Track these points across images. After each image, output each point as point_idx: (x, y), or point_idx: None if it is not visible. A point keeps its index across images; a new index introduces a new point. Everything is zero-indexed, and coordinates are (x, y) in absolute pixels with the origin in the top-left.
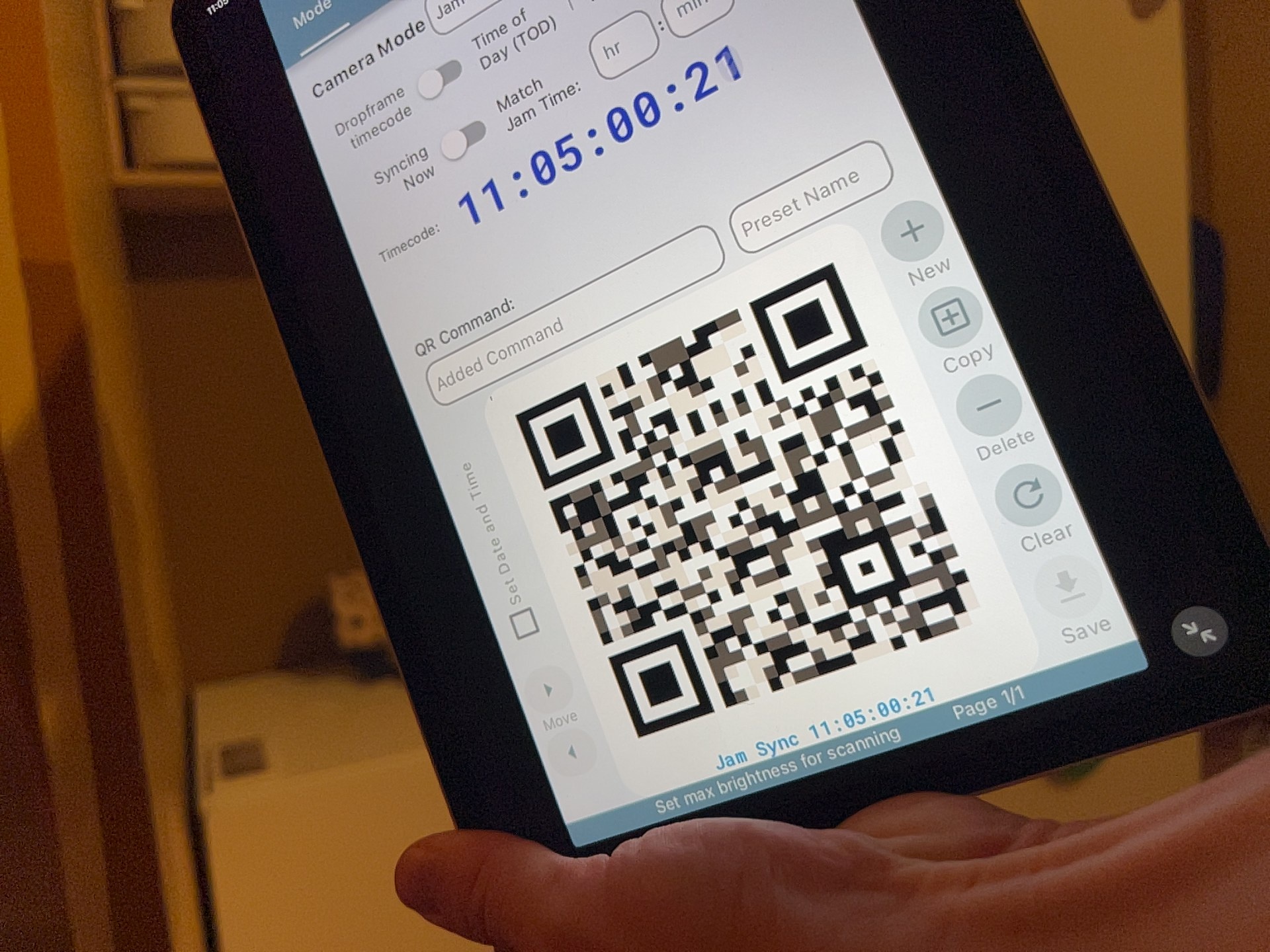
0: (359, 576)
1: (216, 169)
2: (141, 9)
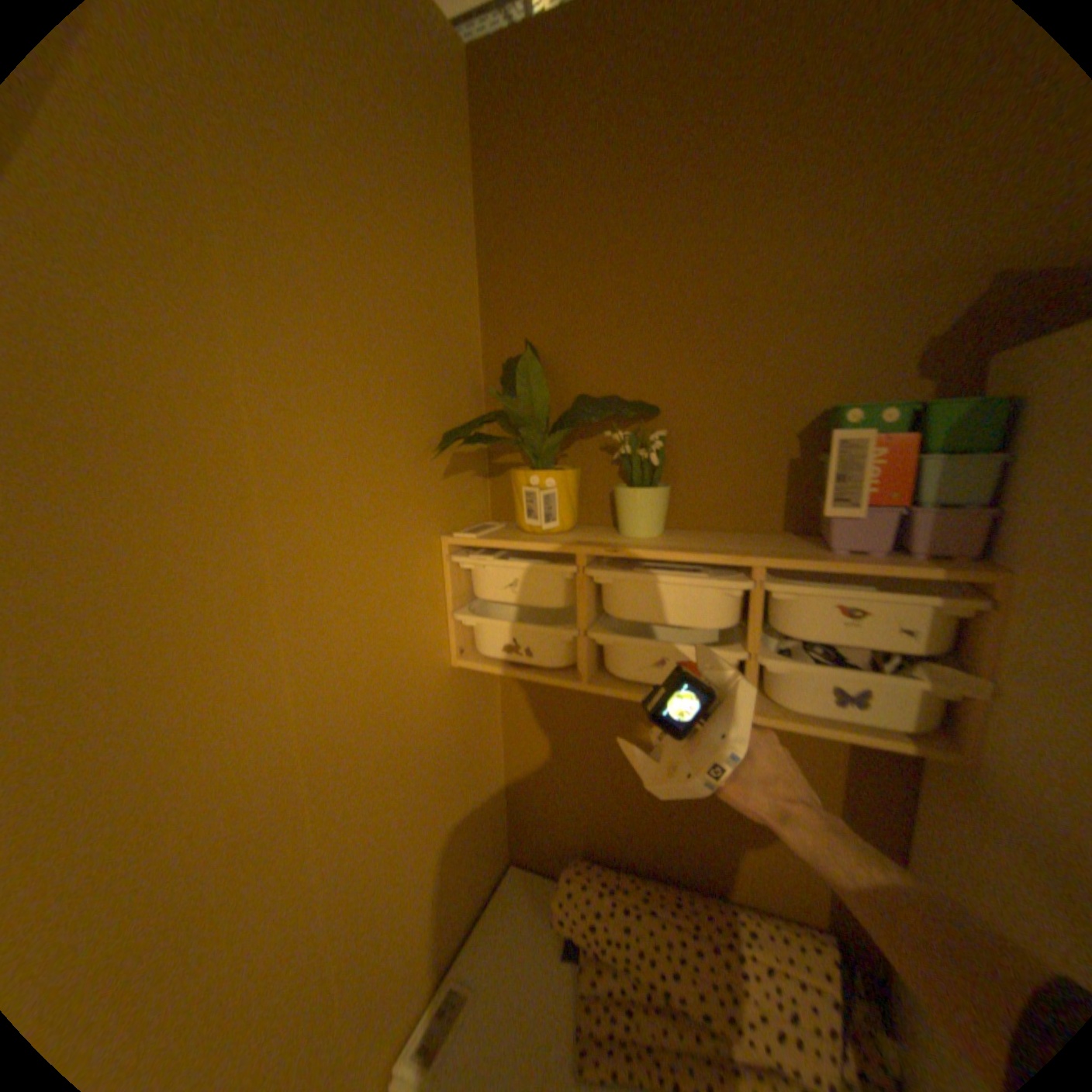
0: (578, 882)
1: (504, 663)
2: (471, 571)
